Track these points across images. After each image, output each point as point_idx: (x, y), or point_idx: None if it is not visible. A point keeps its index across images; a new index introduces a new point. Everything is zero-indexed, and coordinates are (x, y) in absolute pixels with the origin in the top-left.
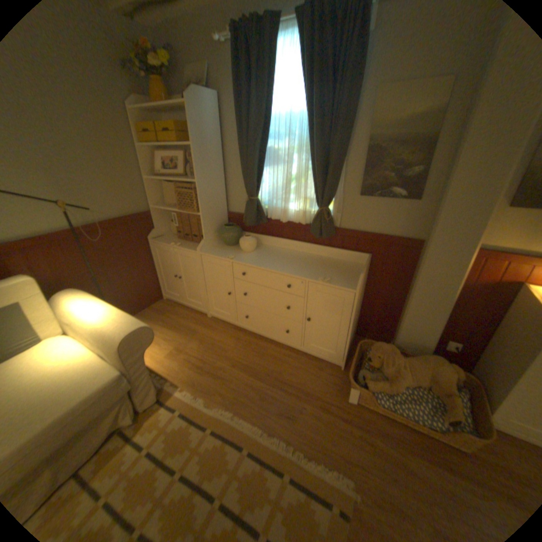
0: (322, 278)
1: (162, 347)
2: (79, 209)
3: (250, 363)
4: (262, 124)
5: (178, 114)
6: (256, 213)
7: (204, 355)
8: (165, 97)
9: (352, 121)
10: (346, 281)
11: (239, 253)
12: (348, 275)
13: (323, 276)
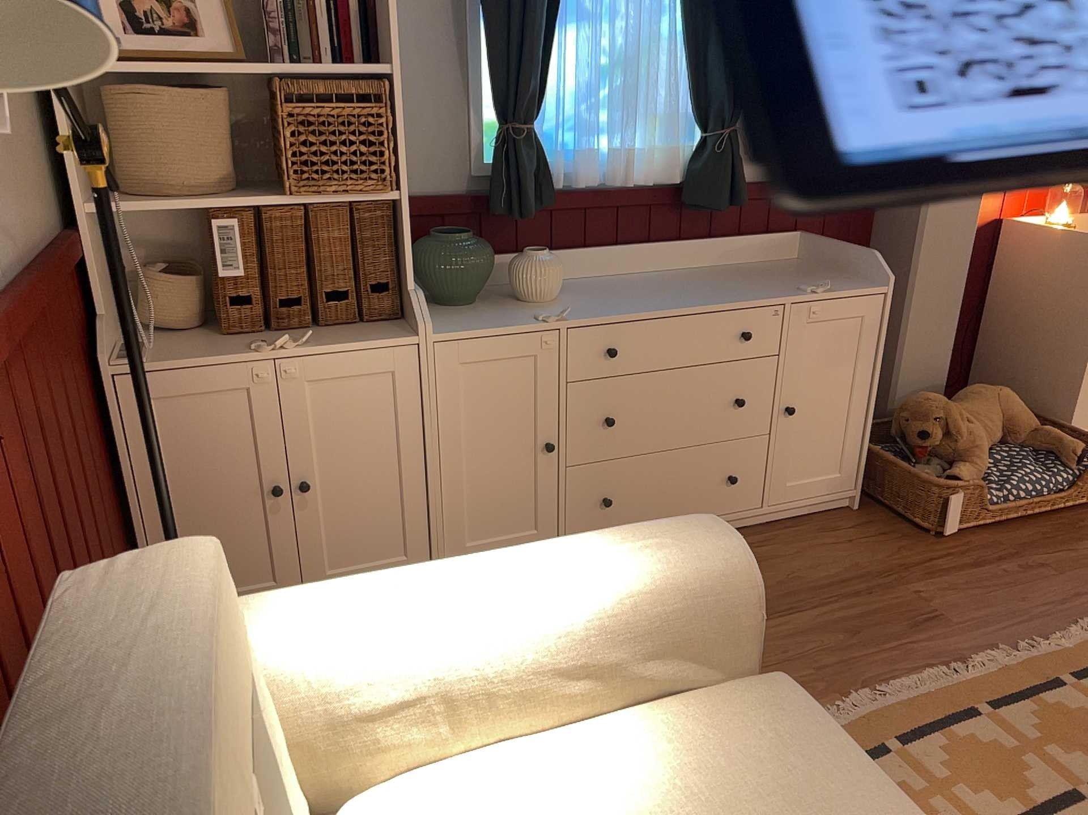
0: (812, 288)
1: None
2: None
3: None
4: None
5: None
6: (536, 176)
7: None
8: None
9: None
10: (841, 282)
11: (537, 308)
12: (819, 276)
13: (803, 286)
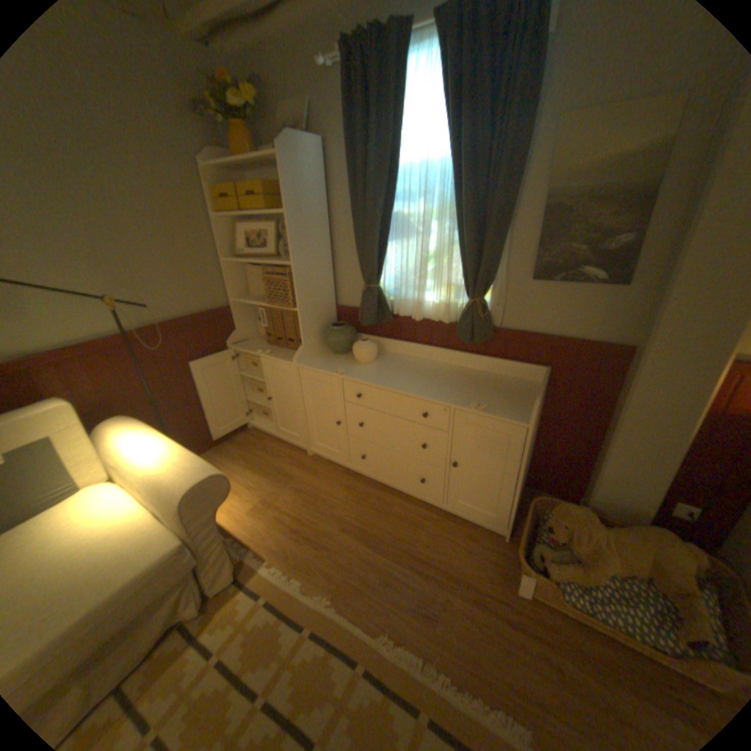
0: (475, 405)
1: (243, 499)
2: (132, 307)
3: (368, 526)
4: (385, 180)
5: (268, 171)
6: (376, 307)
7: (302, 512)
8: (250, 148)
9: (521, 169)
10: (513, 409)
11: (353, 365)
12: (516, 399)
13: (476, 402)
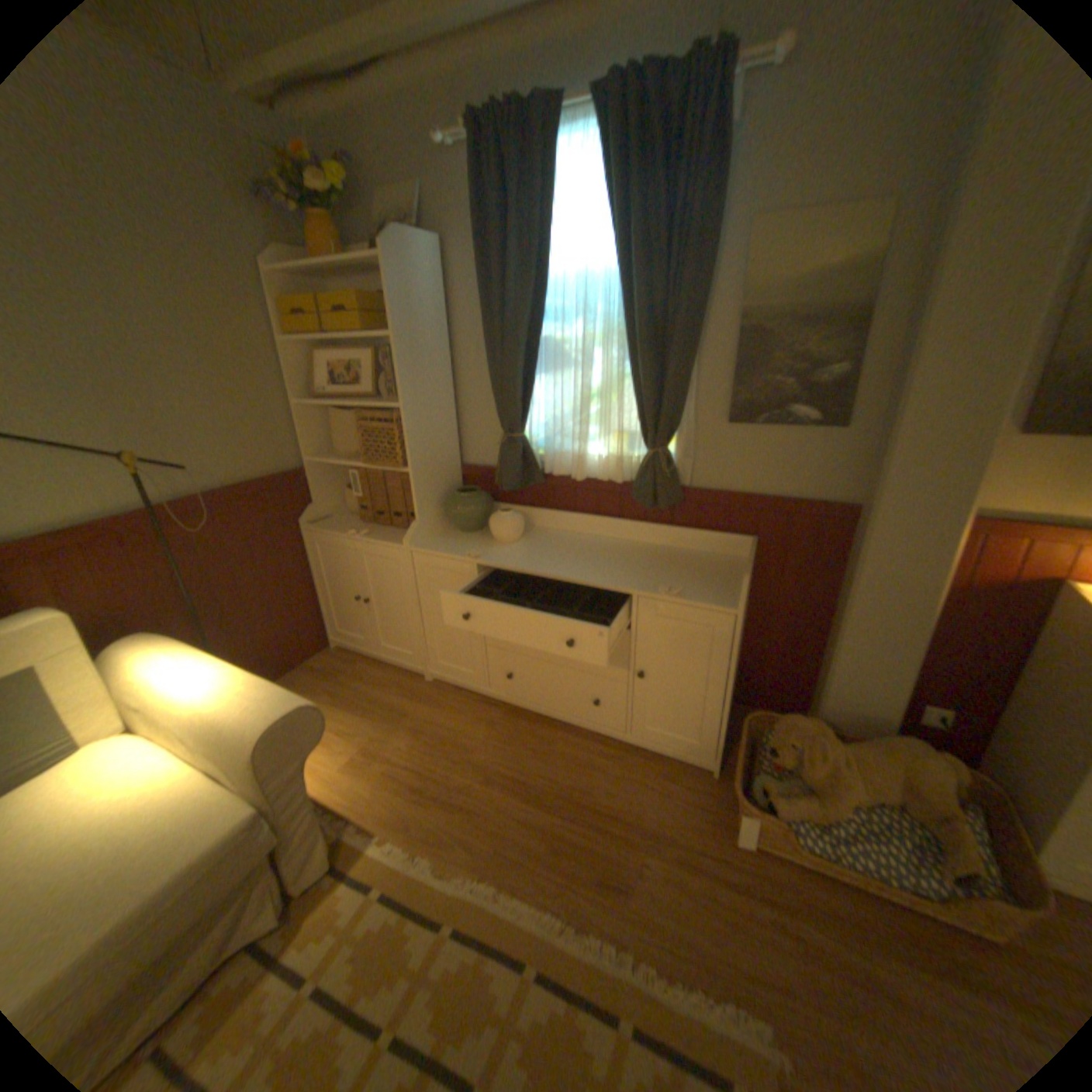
0: (665, 589)
1: (333, 751)
2: (161, 470)
3: (523, 774)
4: (531, 295)
5: (361, 281)
6: (521, 465)
7: (425, 762)
8: (337, 249)
9: (707, 284)
10: (714, 593)
11: (490, 546)
12: (717, 580)
13: (666, 585)
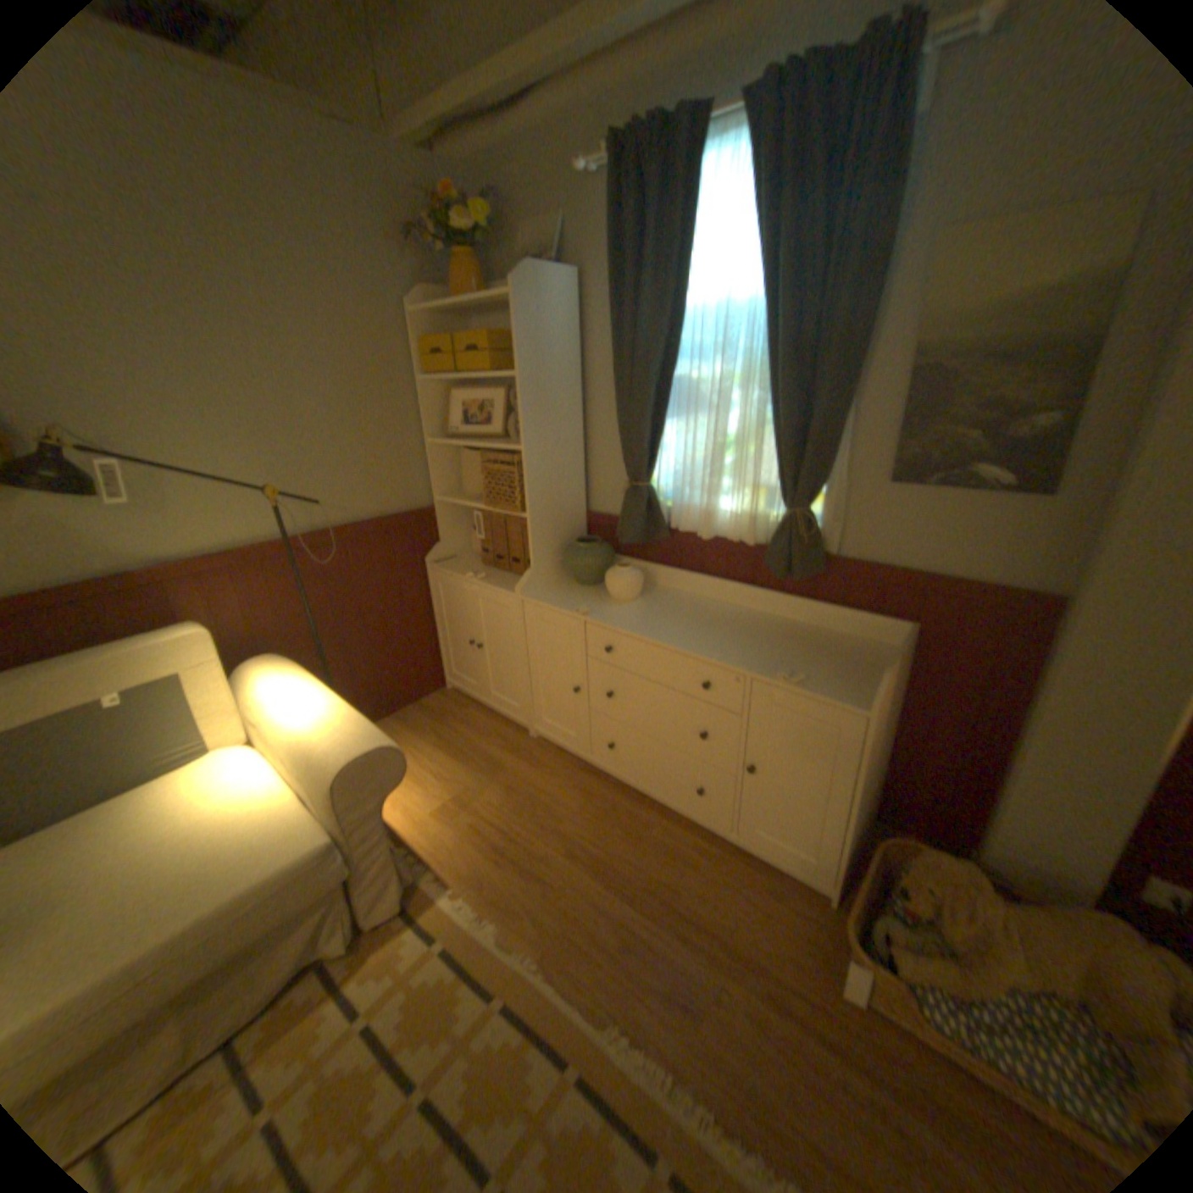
0: (786, 676)
1: (428, 794)
2: (302, 503)
3: (610, 857)
4: (665, 330)
5: (501, 318)
6: (644, 517)
7: (512, 823)
8: (478, 287)
9: (872, 314)
10: (848, 687)
11: (603, 603)
12: (856, 673)
13: (789, 671)
